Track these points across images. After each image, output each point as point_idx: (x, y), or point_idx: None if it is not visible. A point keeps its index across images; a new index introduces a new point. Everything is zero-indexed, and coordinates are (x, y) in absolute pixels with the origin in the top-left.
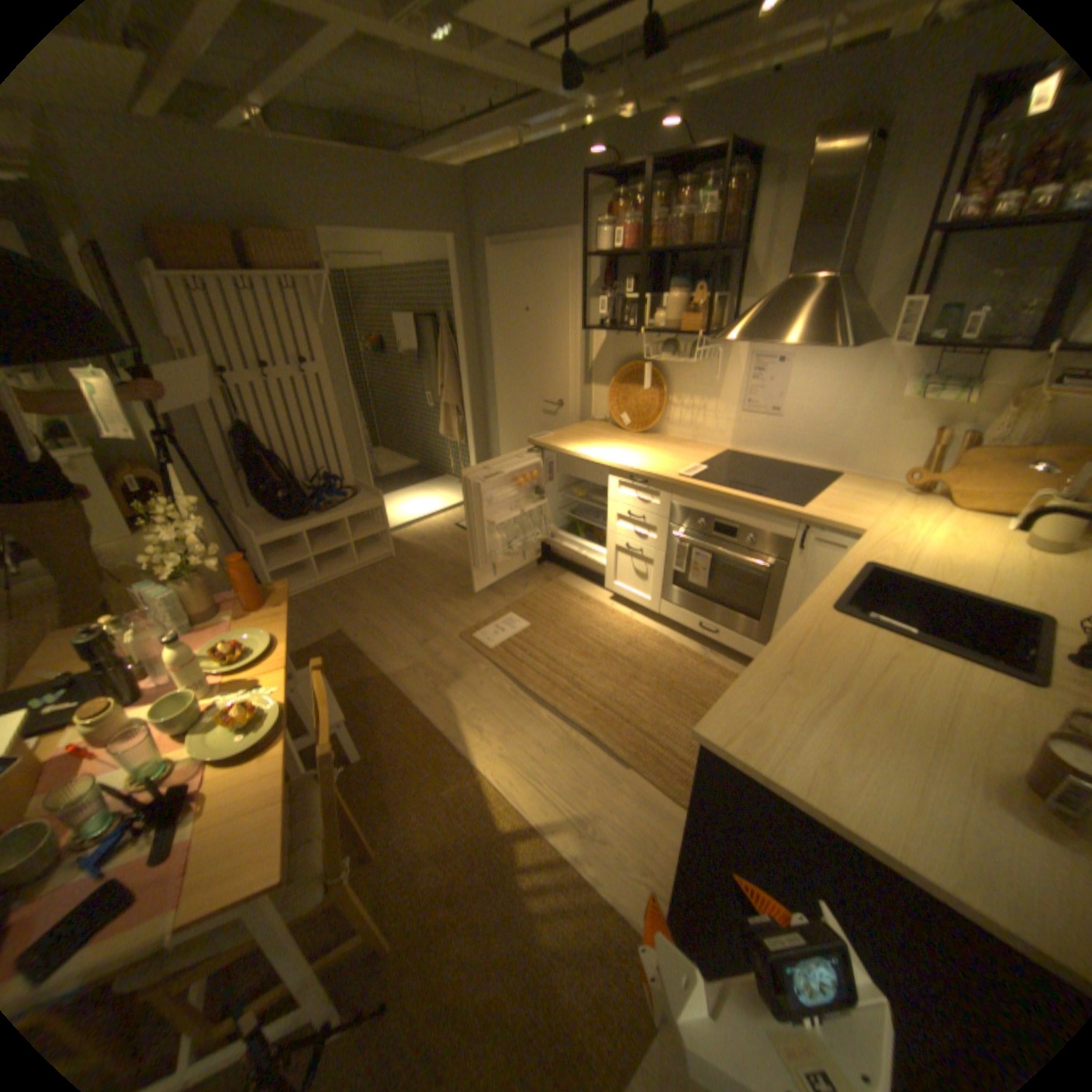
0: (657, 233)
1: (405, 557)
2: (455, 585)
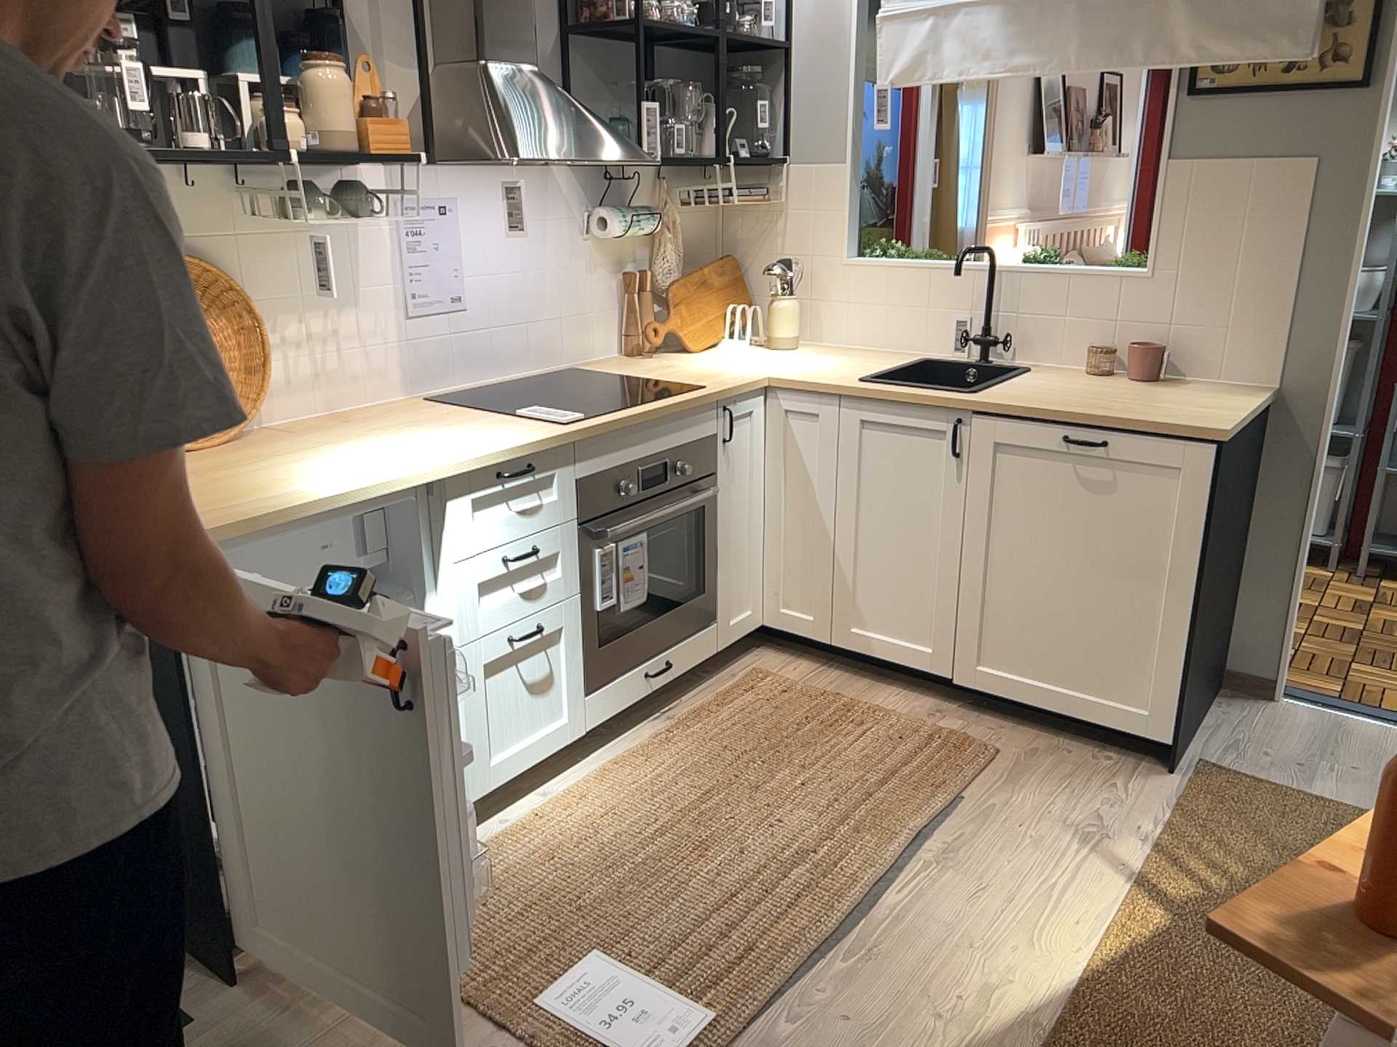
0: None
1: None
2: None
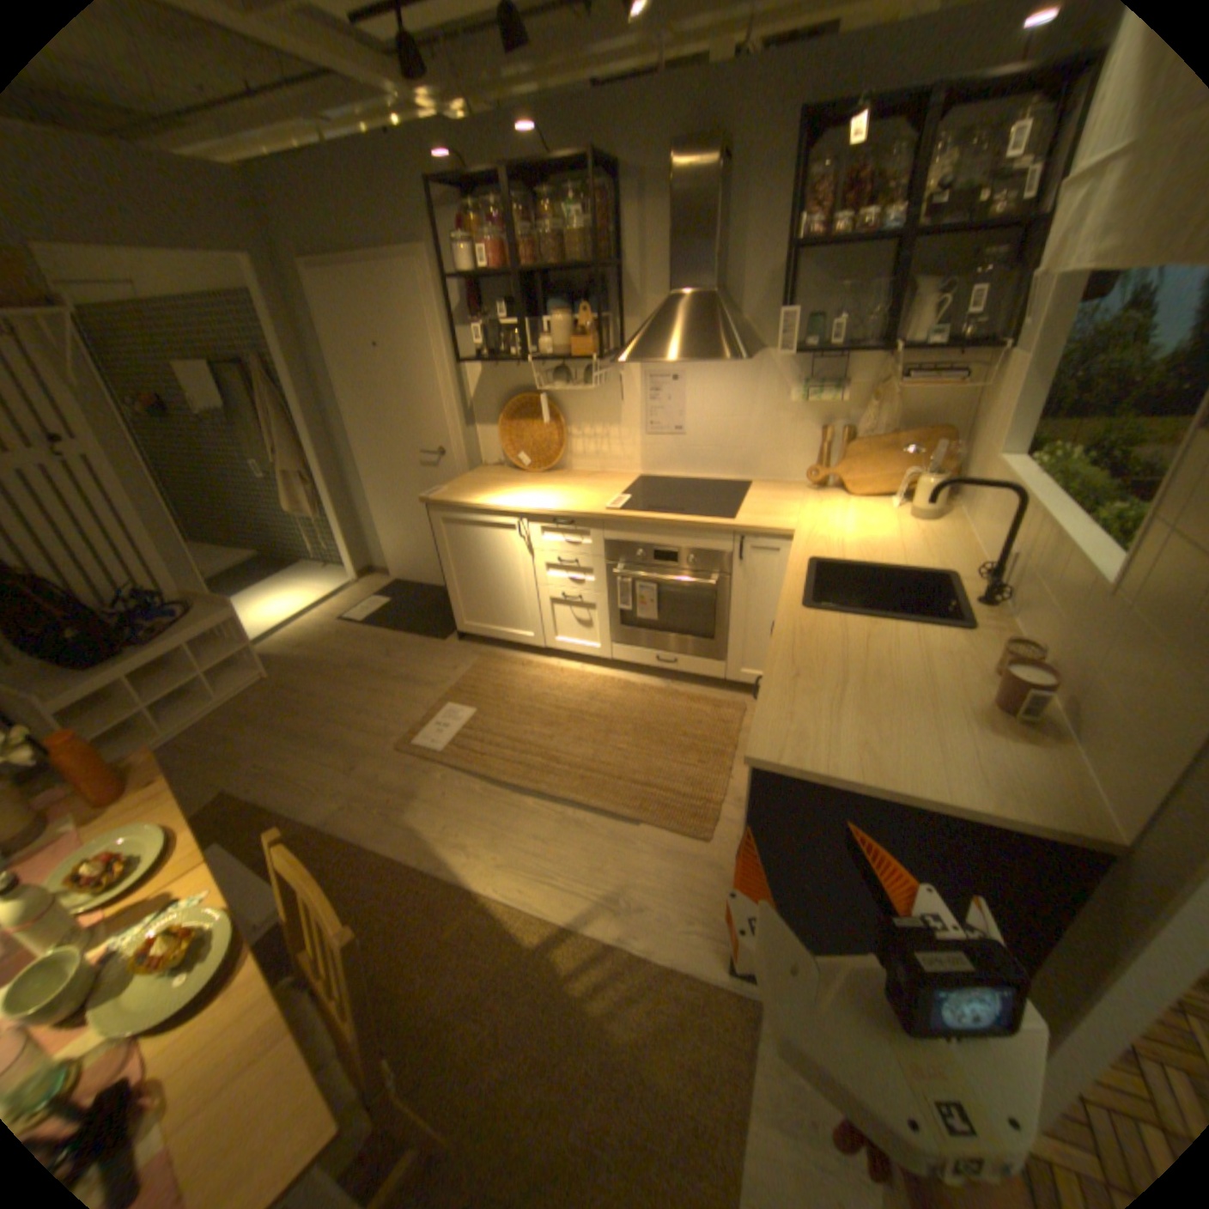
0: (520, 251)
1: (282, 674)
2: (365, 691)
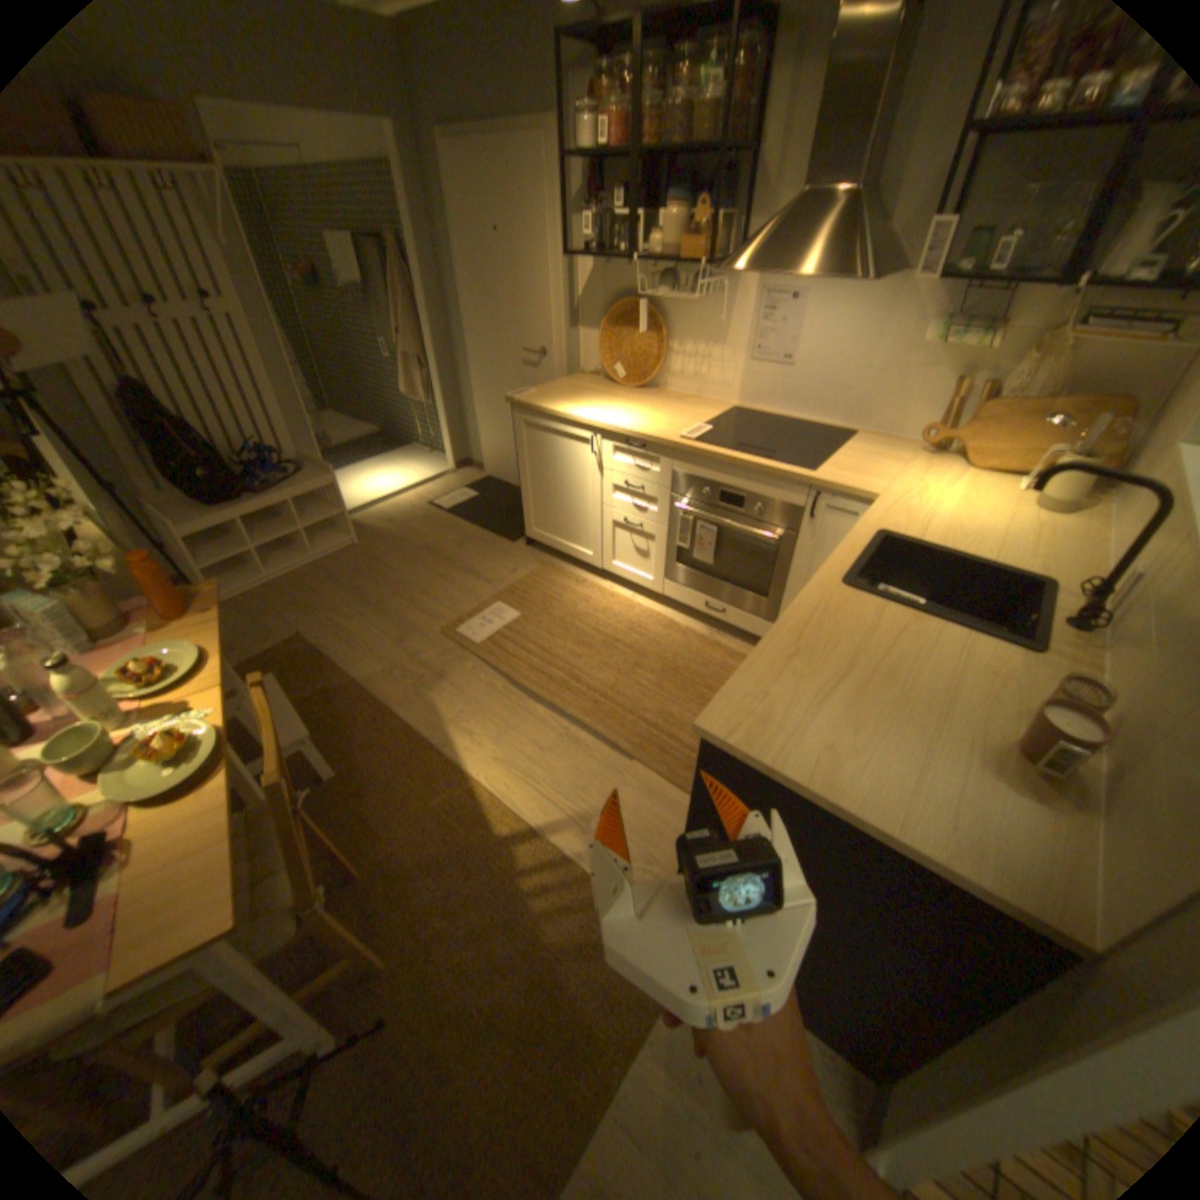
0: (650, 127)
1: (370, 544)
2: (432, 575)
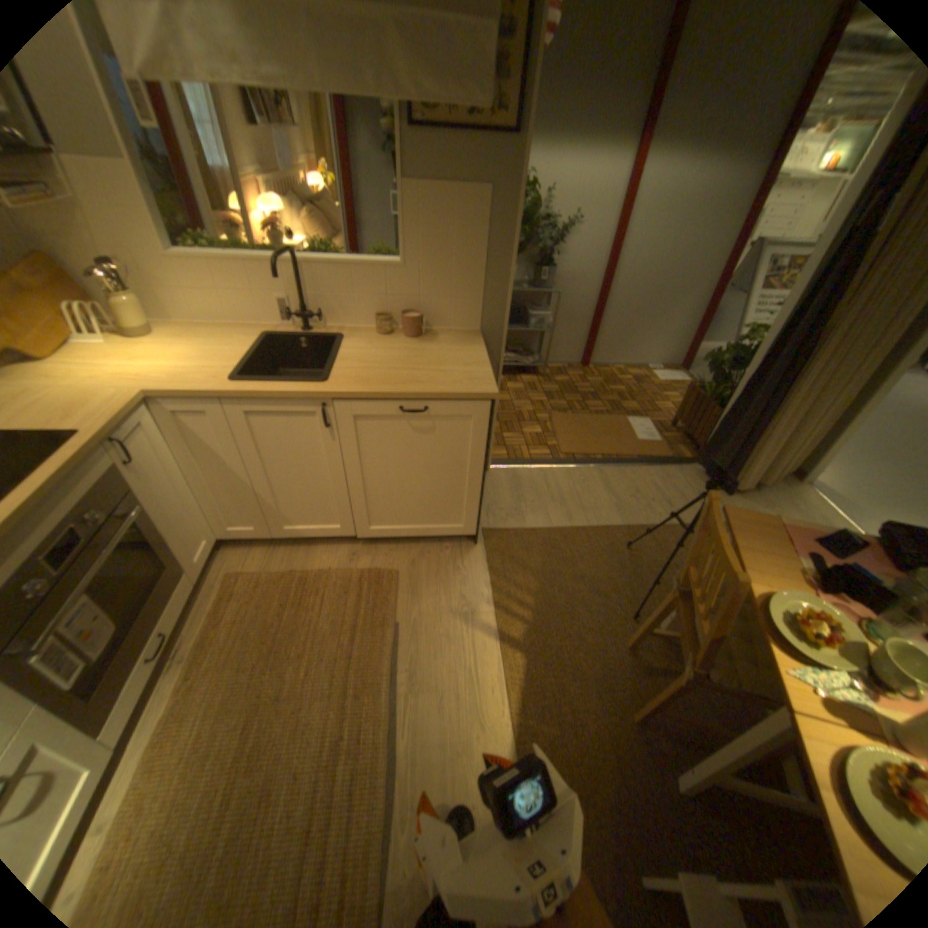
0: None
1: None
2: None
